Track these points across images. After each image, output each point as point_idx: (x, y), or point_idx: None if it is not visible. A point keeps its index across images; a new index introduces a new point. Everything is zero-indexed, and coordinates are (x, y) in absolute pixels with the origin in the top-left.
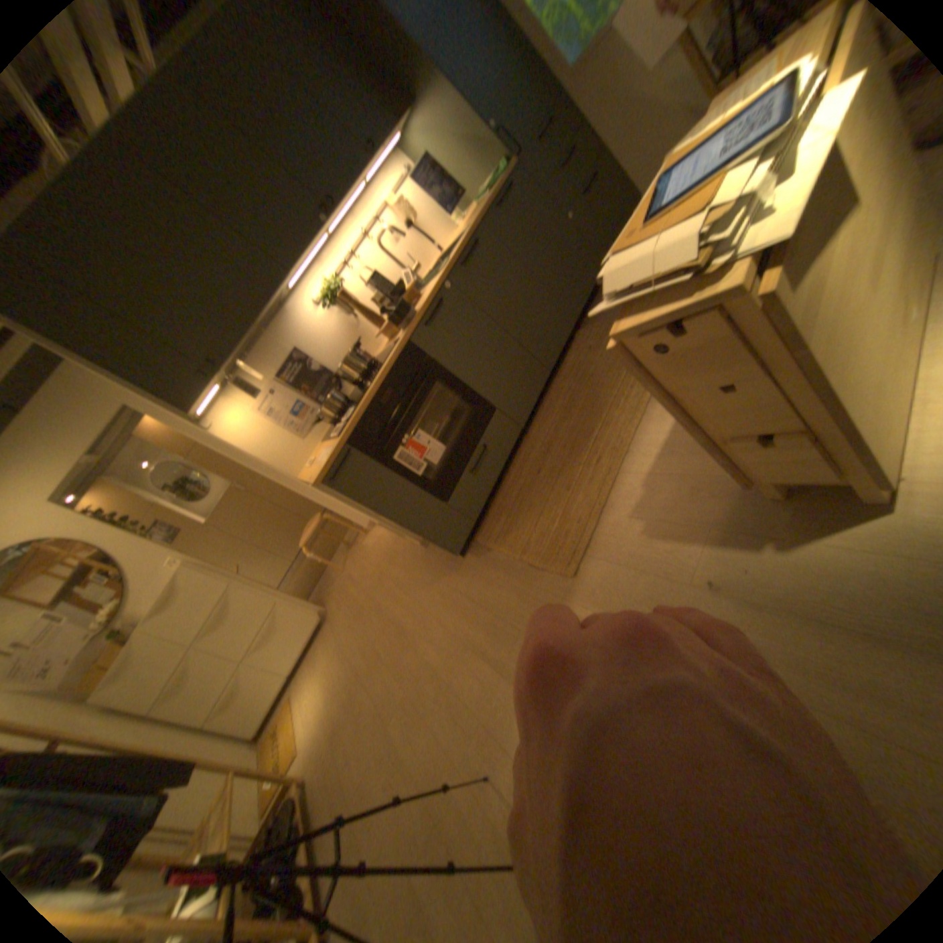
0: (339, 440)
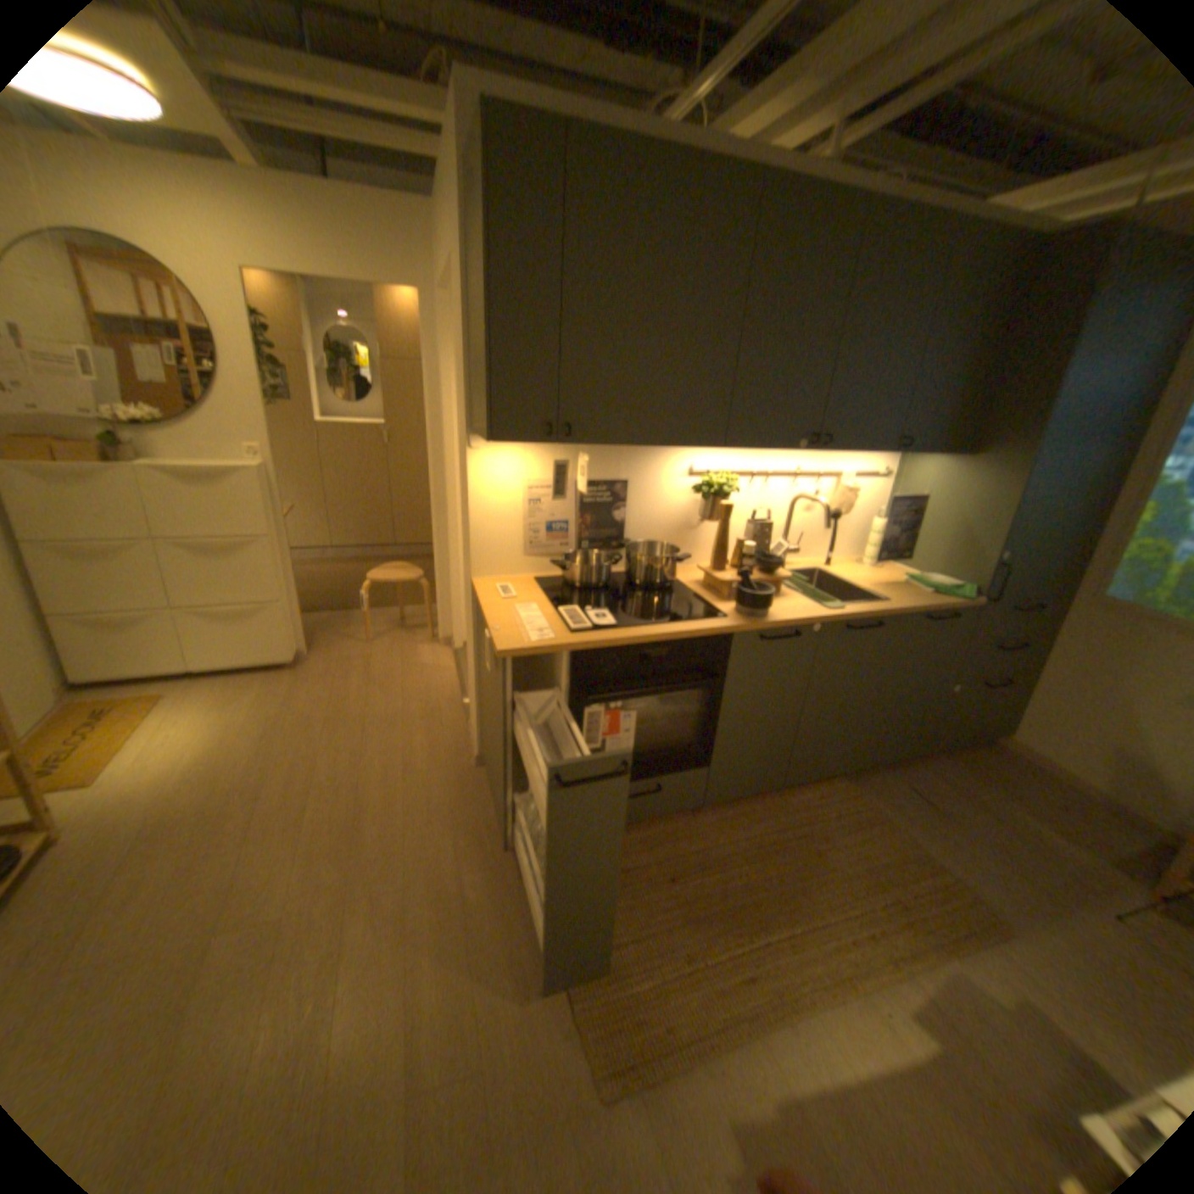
0: (569, 648)
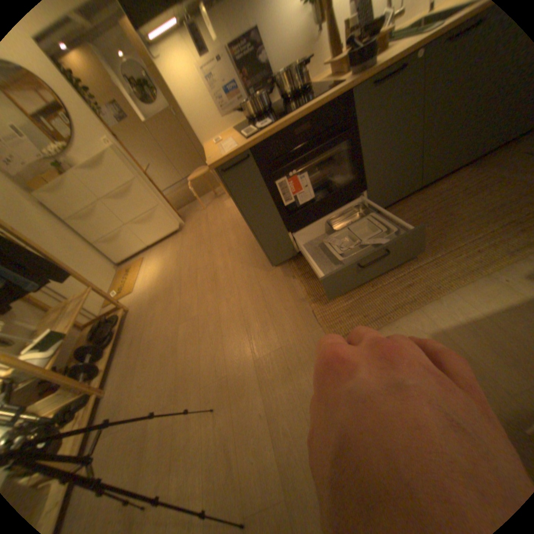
0: (246, 145)
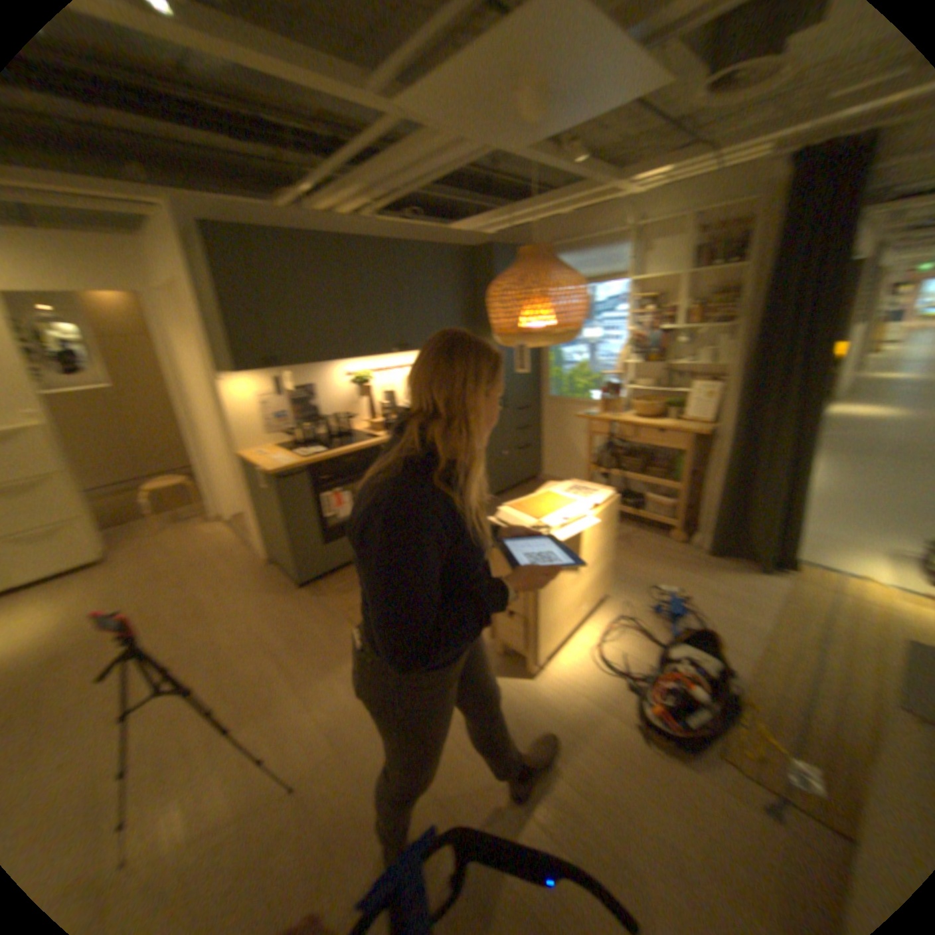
0: (307, 464)
